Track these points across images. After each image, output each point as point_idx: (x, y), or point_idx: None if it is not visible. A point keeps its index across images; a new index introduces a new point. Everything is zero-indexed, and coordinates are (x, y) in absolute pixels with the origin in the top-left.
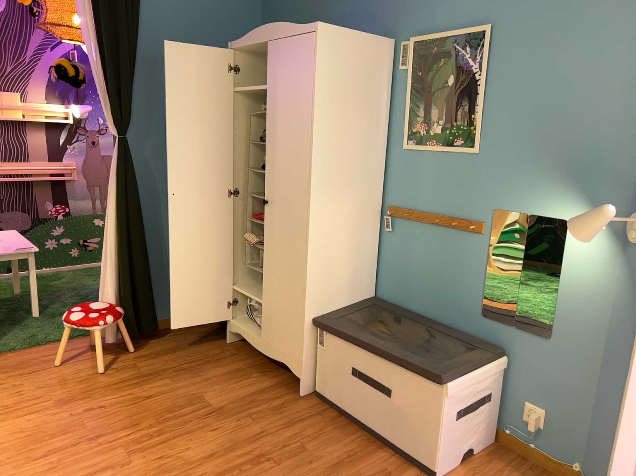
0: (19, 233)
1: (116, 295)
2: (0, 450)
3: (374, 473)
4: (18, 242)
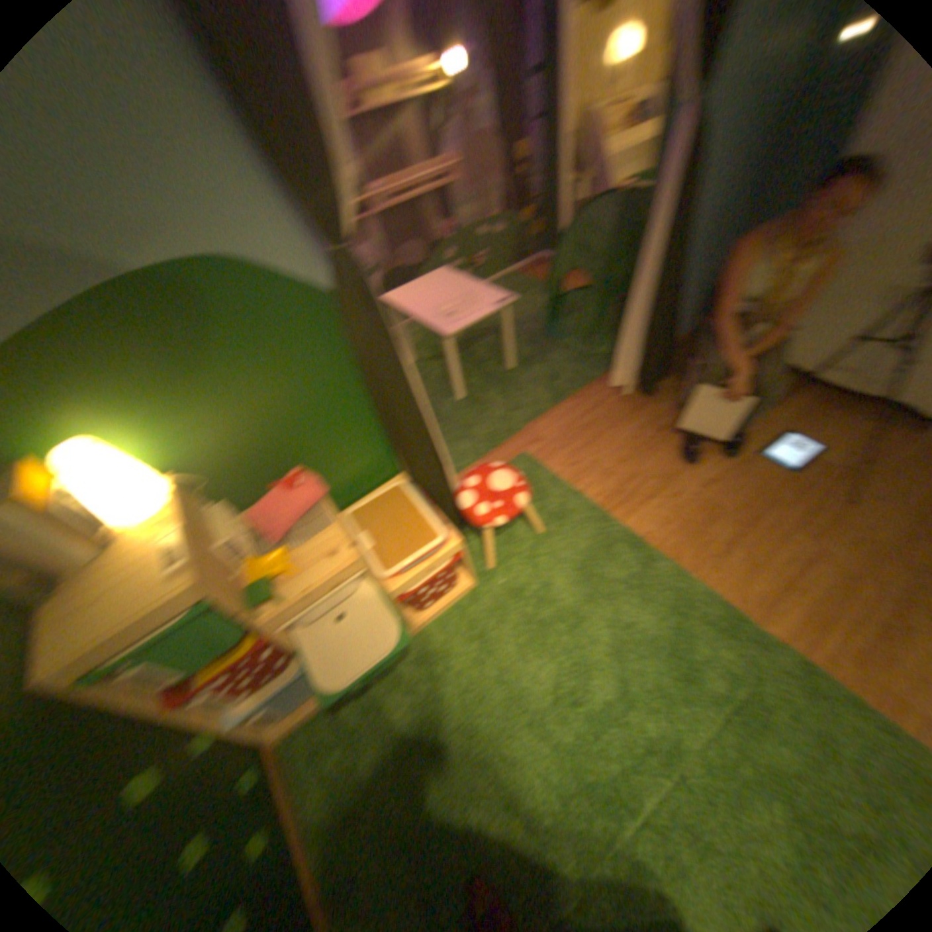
0: (454, 274)
1: (641, 343)
2: (672, 546)
3: None
4: (477, 290)
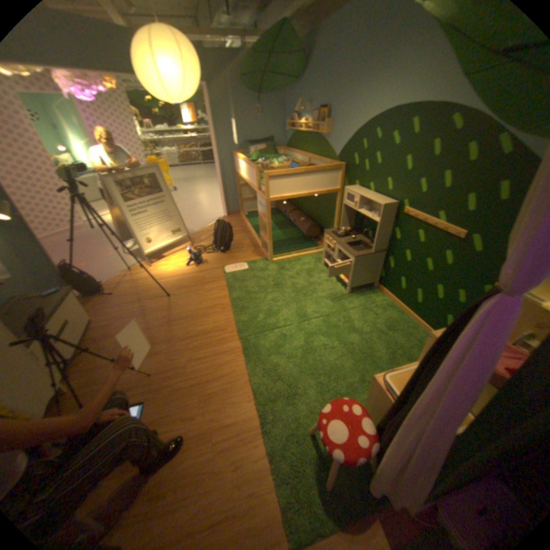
0: None
1: None
2: (242, 390)
3: (105, 329)
4: None
